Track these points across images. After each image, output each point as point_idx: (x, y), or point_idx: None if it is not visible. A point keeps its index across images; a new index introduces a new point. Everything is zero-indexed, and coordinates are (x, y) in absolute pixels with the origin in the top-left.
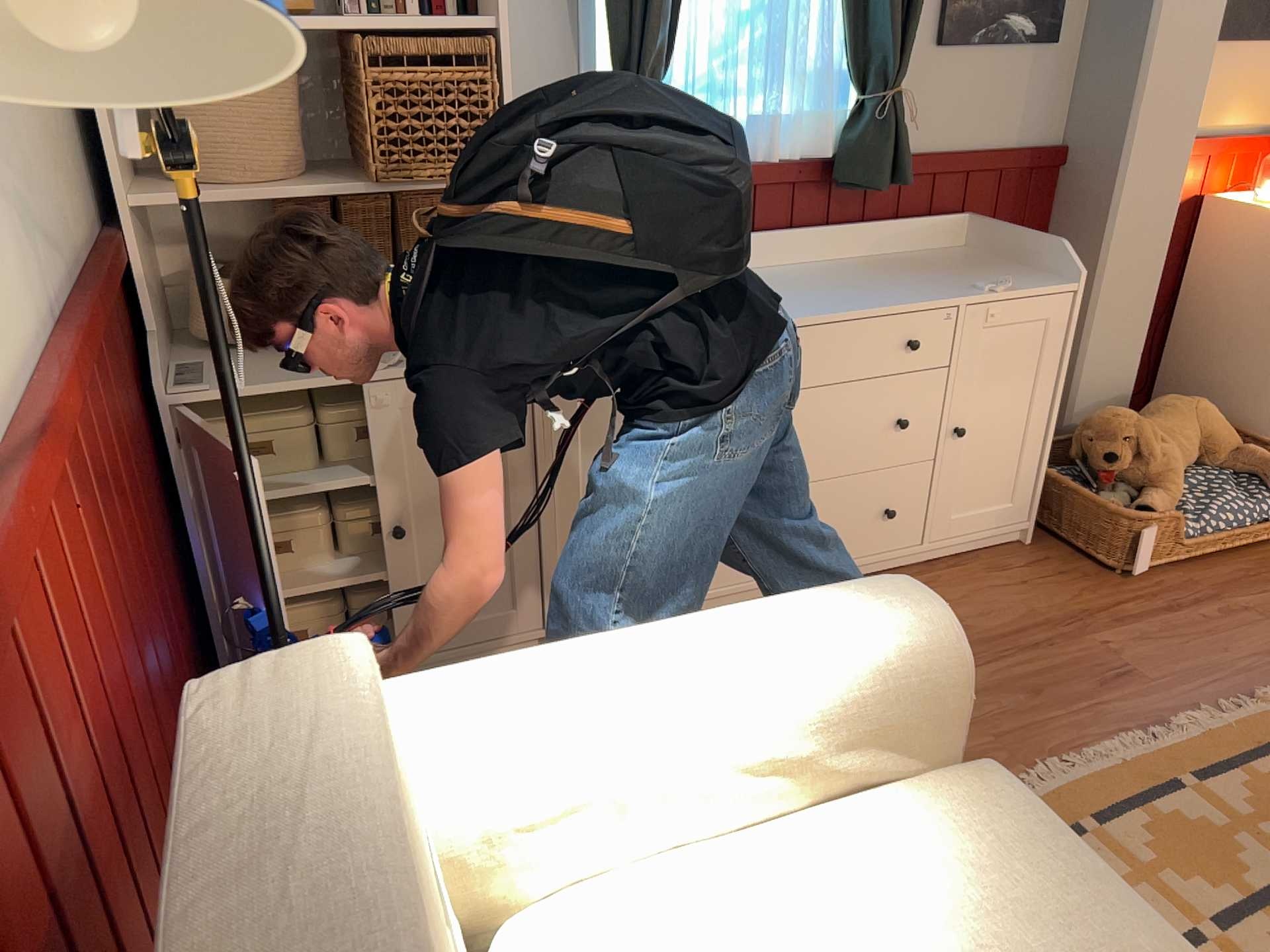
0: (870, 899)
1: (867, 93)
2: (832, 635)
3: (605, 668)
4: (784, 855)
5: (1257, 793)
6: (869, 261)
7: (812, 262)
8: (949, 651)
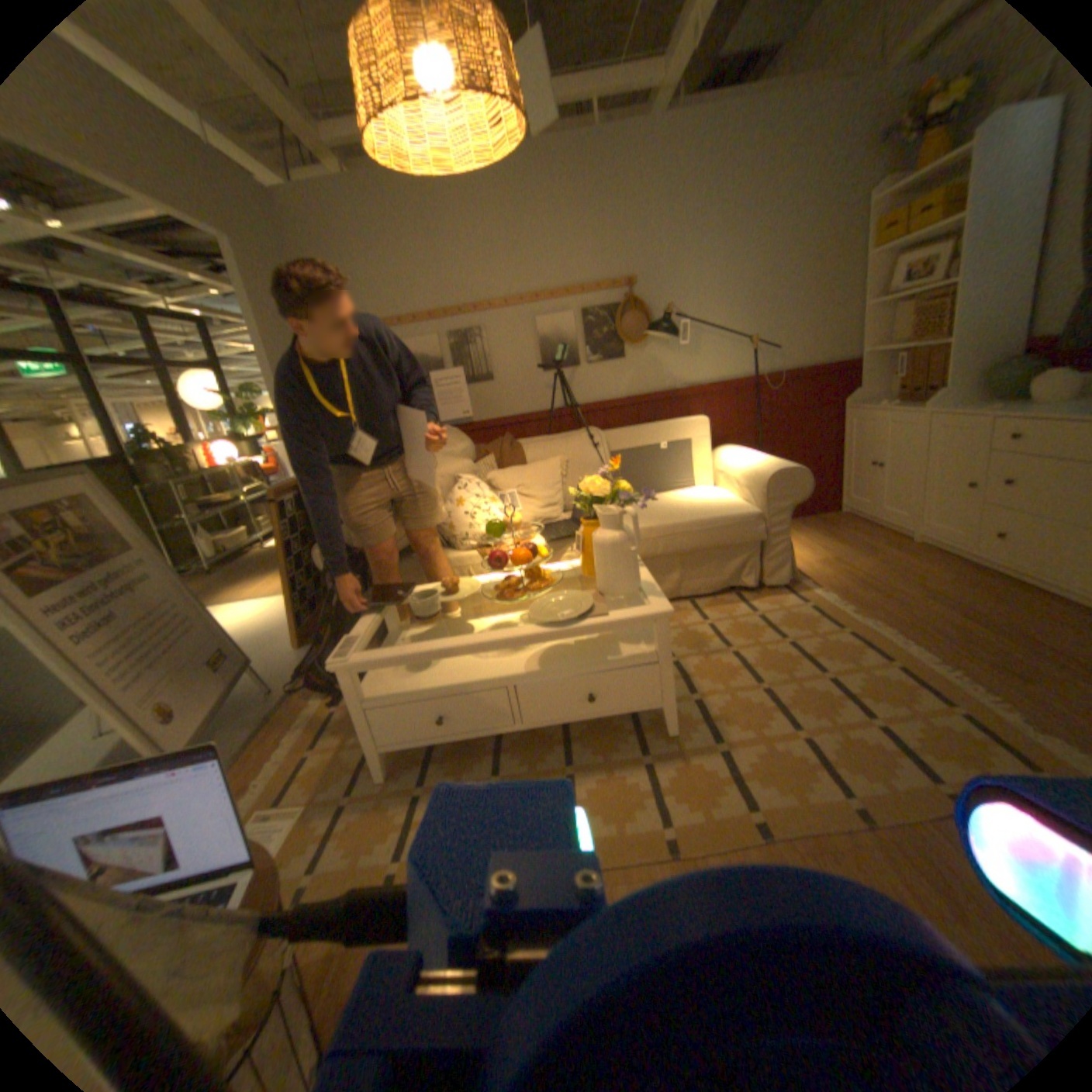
0: (711, 500)
1: None
2: (765, 463)
3: (747, 453)
4: (725, 496)
5: (897, 684)
6: None
7: None
8: (771, 477)
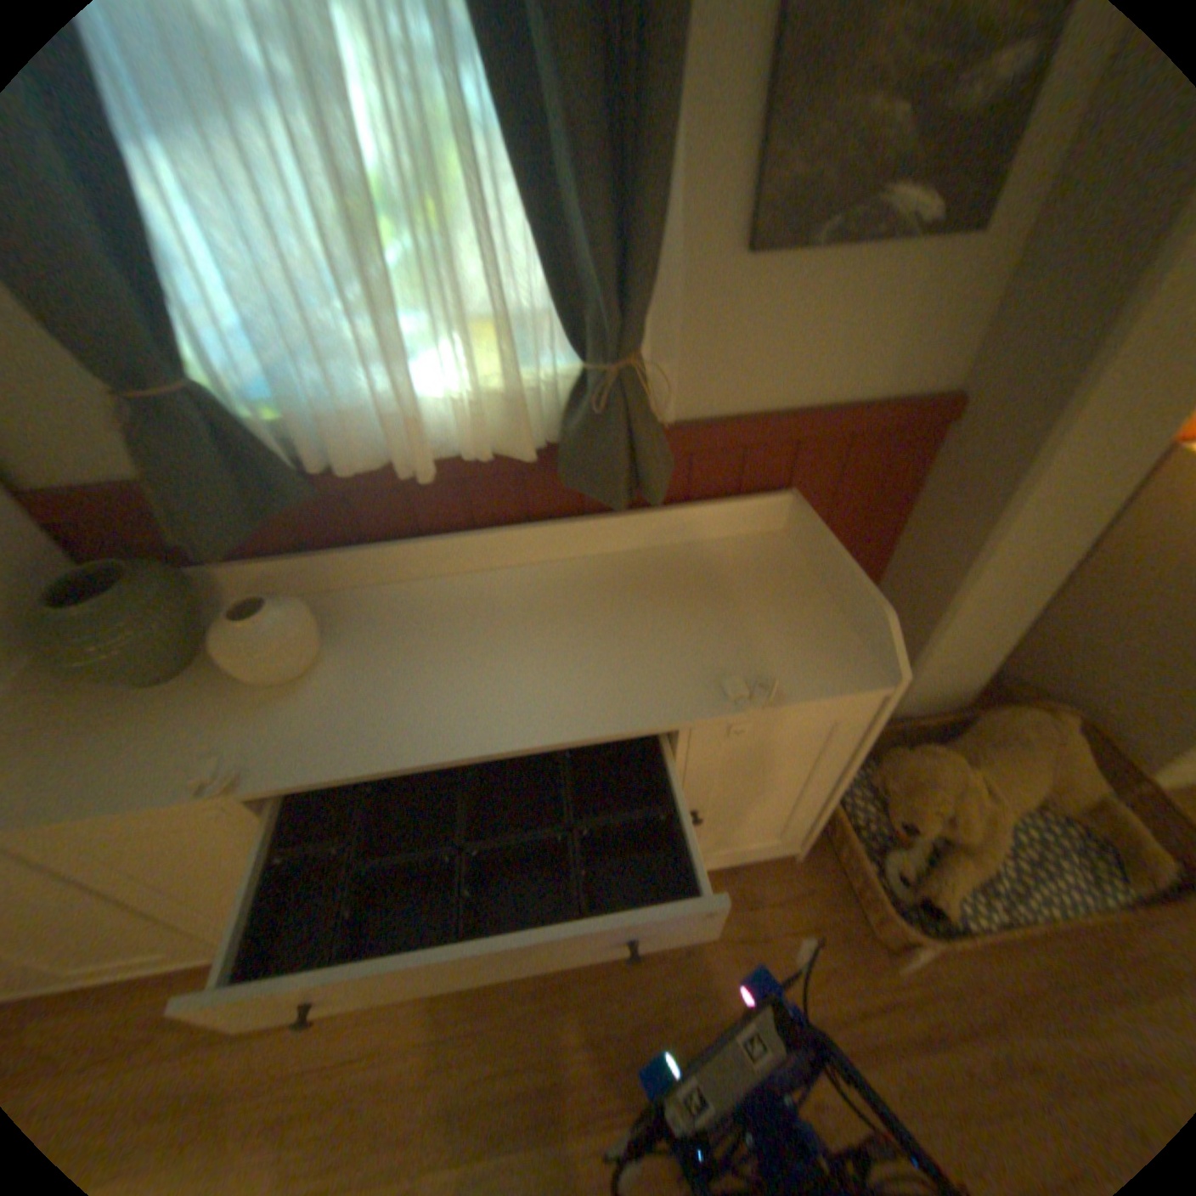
0: None
1: (589, 355)
2: None
3: None
4: None
5: None
6: (631, 563)
7: (557, 560)
8: None
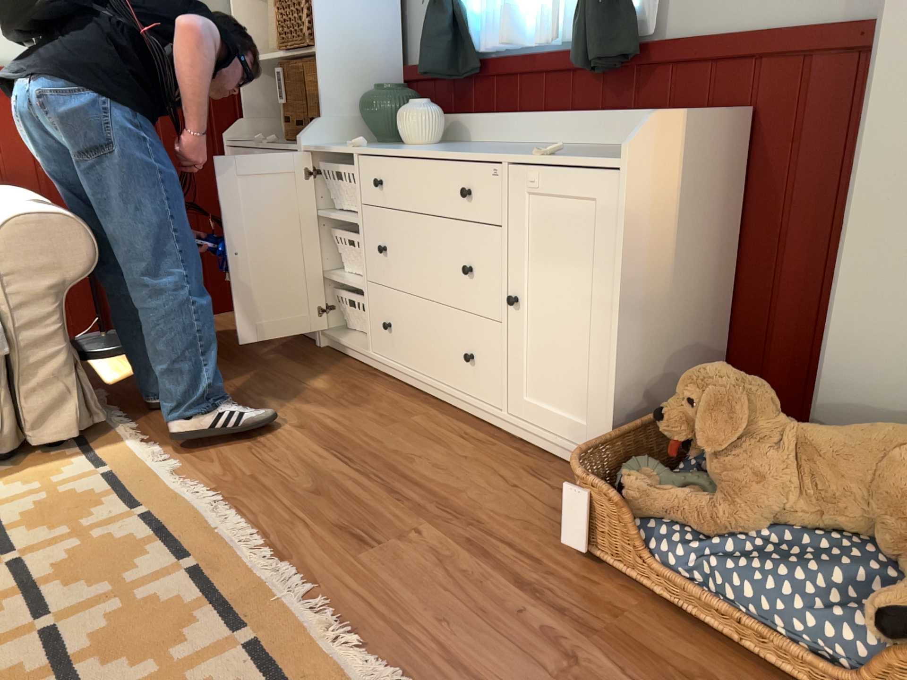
0: None
1: None
2: (14, 208)
3: (12, 197)
4: None
5: (170, 606)
6: (604, 148)
7: (571, 145)
8: (6, 231)
